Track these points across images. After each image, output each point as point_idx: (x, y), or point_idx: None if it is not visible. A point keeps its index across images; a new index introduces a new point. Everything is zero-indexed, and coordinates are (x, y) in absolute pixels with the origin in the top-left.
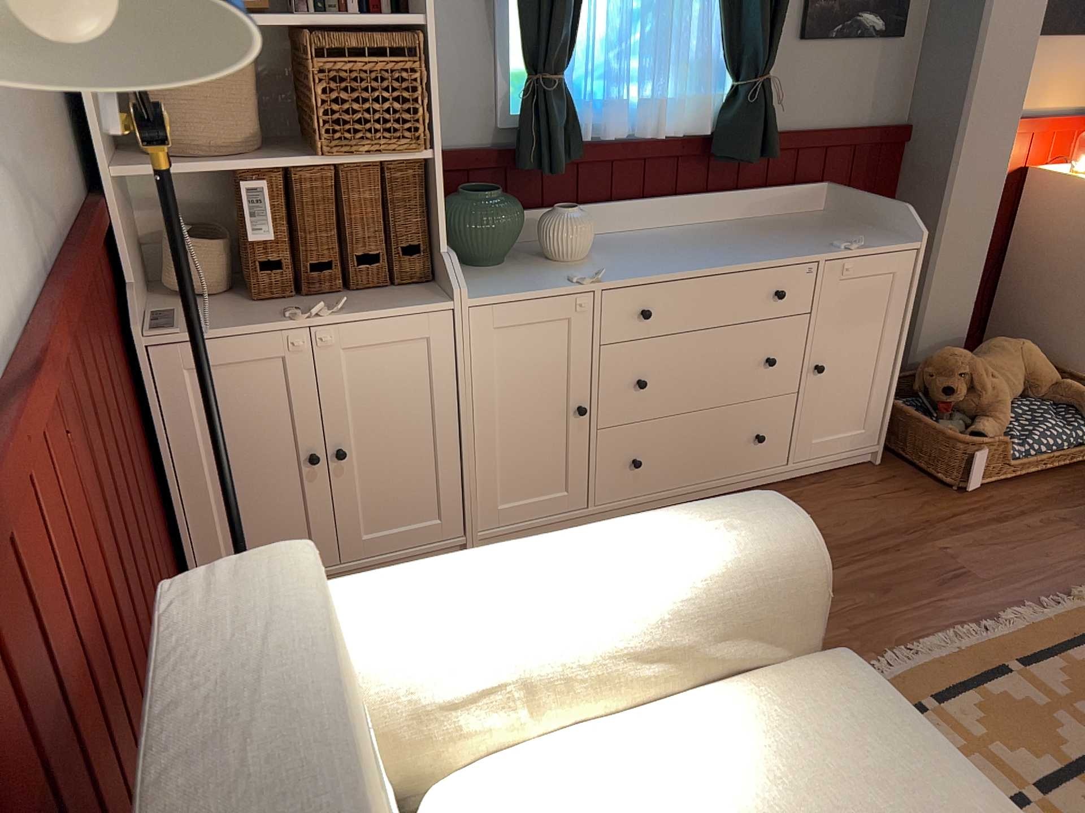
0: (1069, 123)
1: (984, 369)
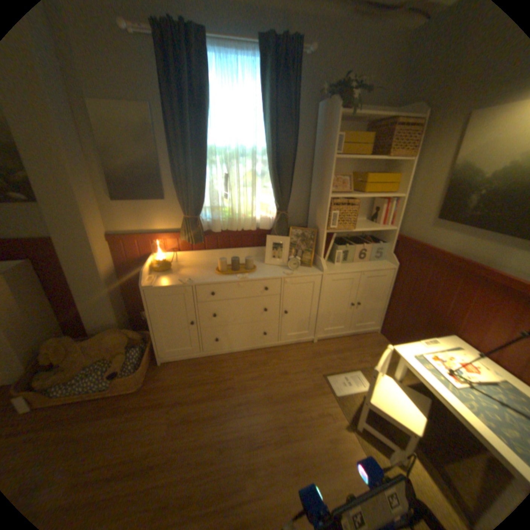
0: (166, 236)
1: (65, 350)
